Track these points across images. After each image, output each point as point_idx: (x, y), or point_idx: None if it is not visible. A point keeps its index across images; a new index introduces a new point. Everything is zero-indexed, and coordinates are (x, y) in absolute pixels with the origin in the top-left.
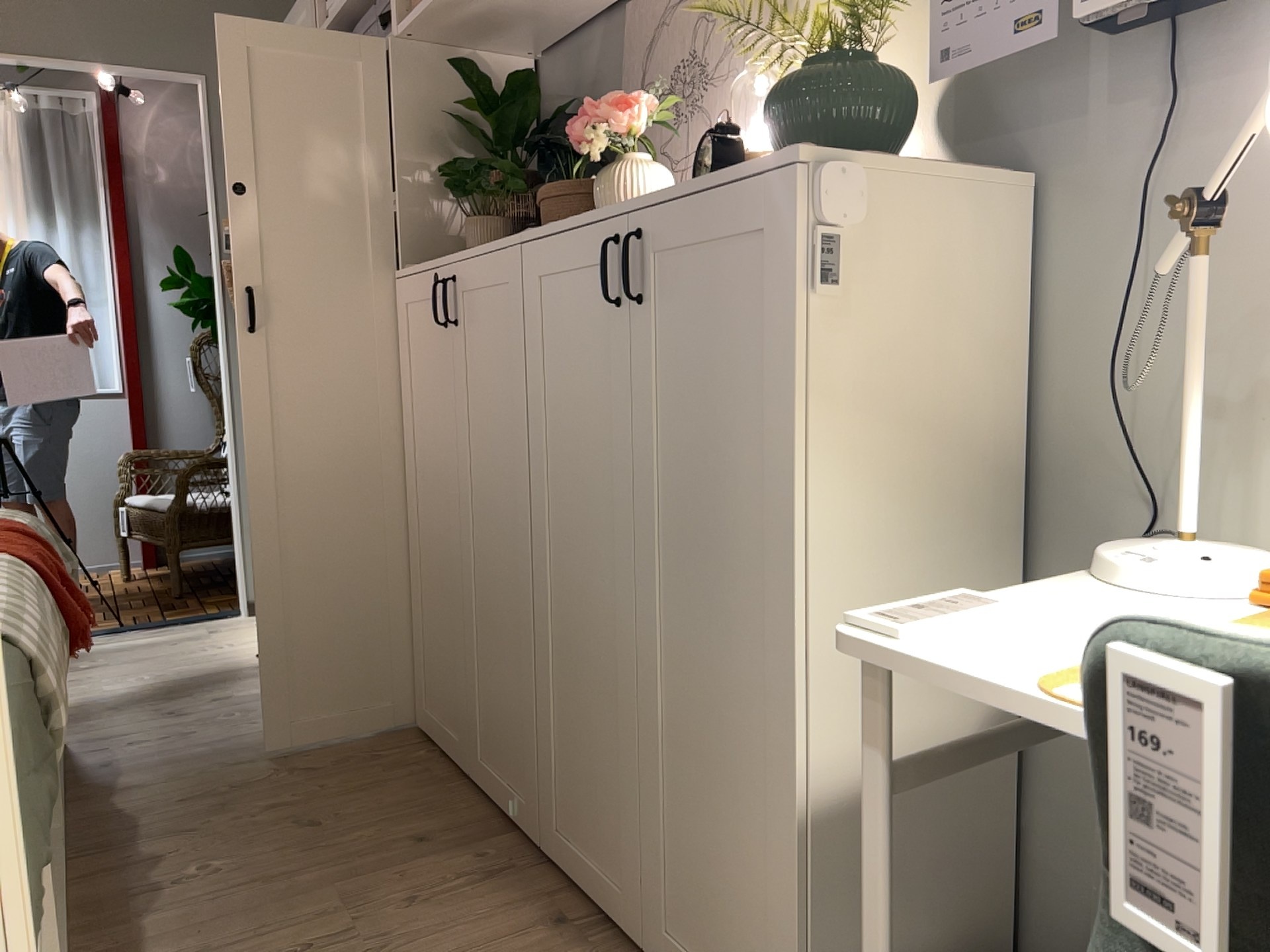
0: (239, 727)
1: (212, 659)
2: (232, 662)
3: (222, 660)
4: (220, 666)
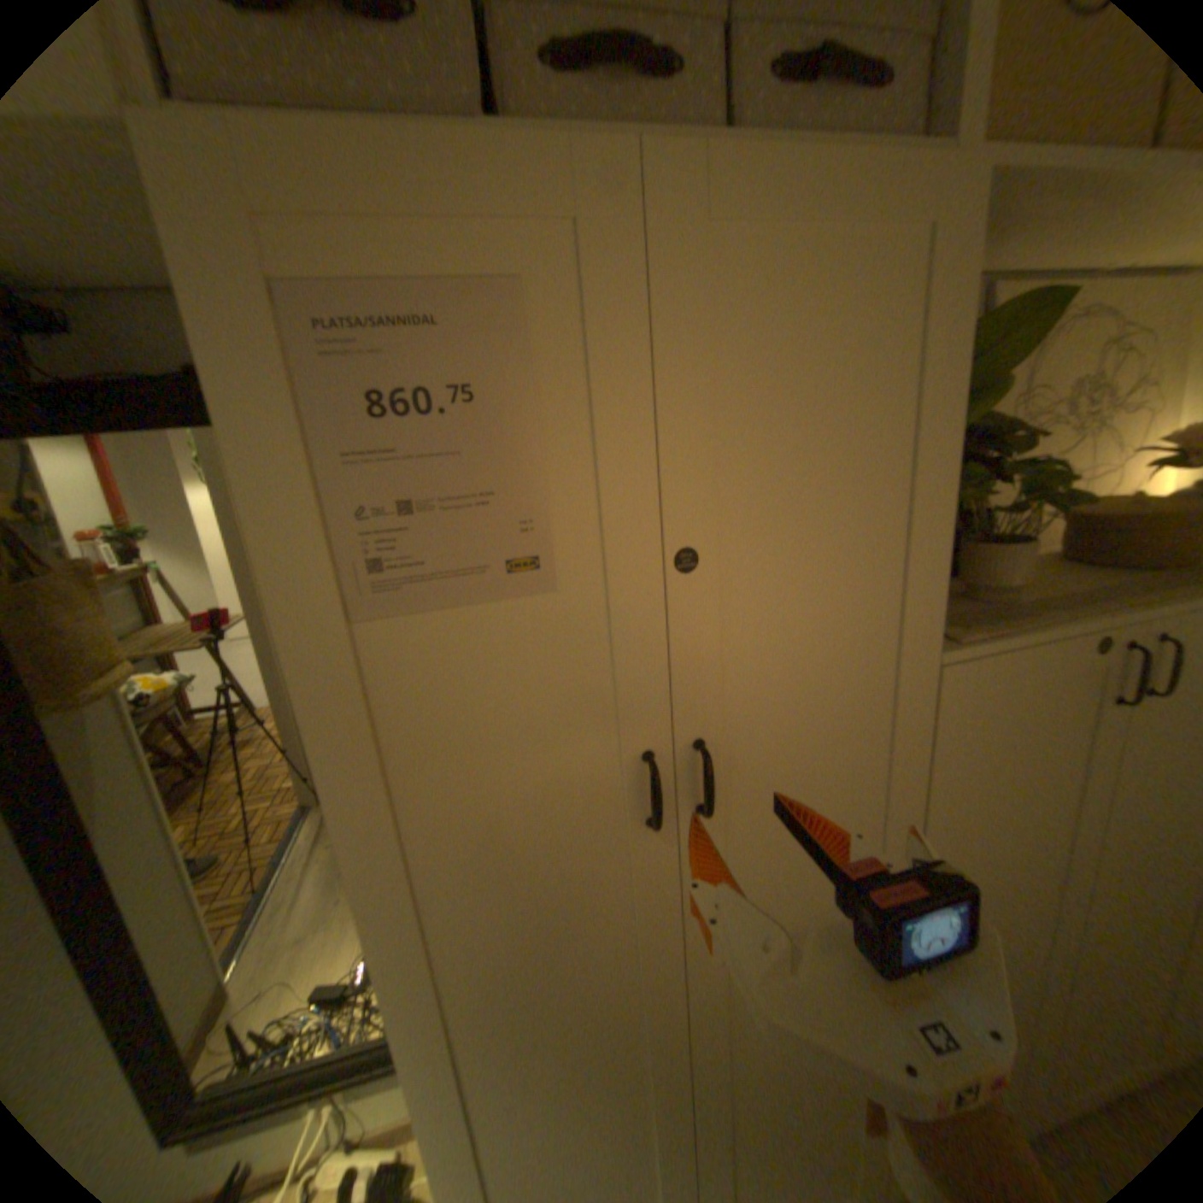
0: None
1: None
2: None
3: None
4: None
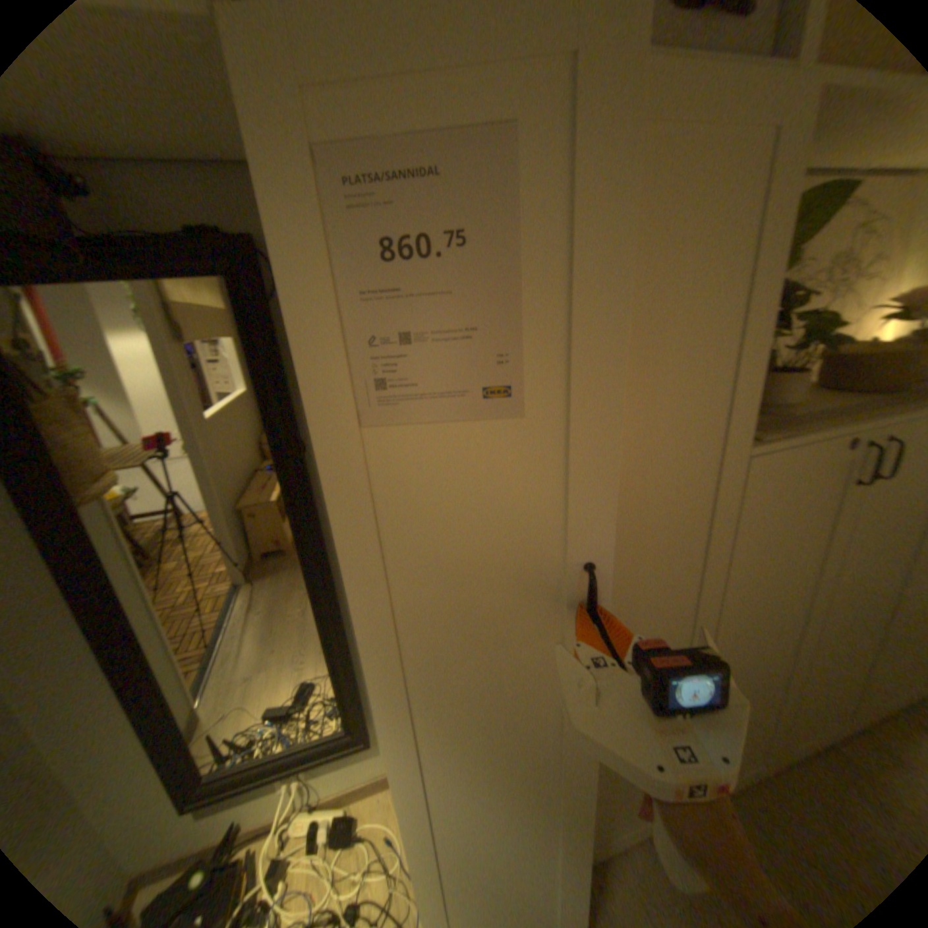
0: None
1: None
2: None
3: None
4: None
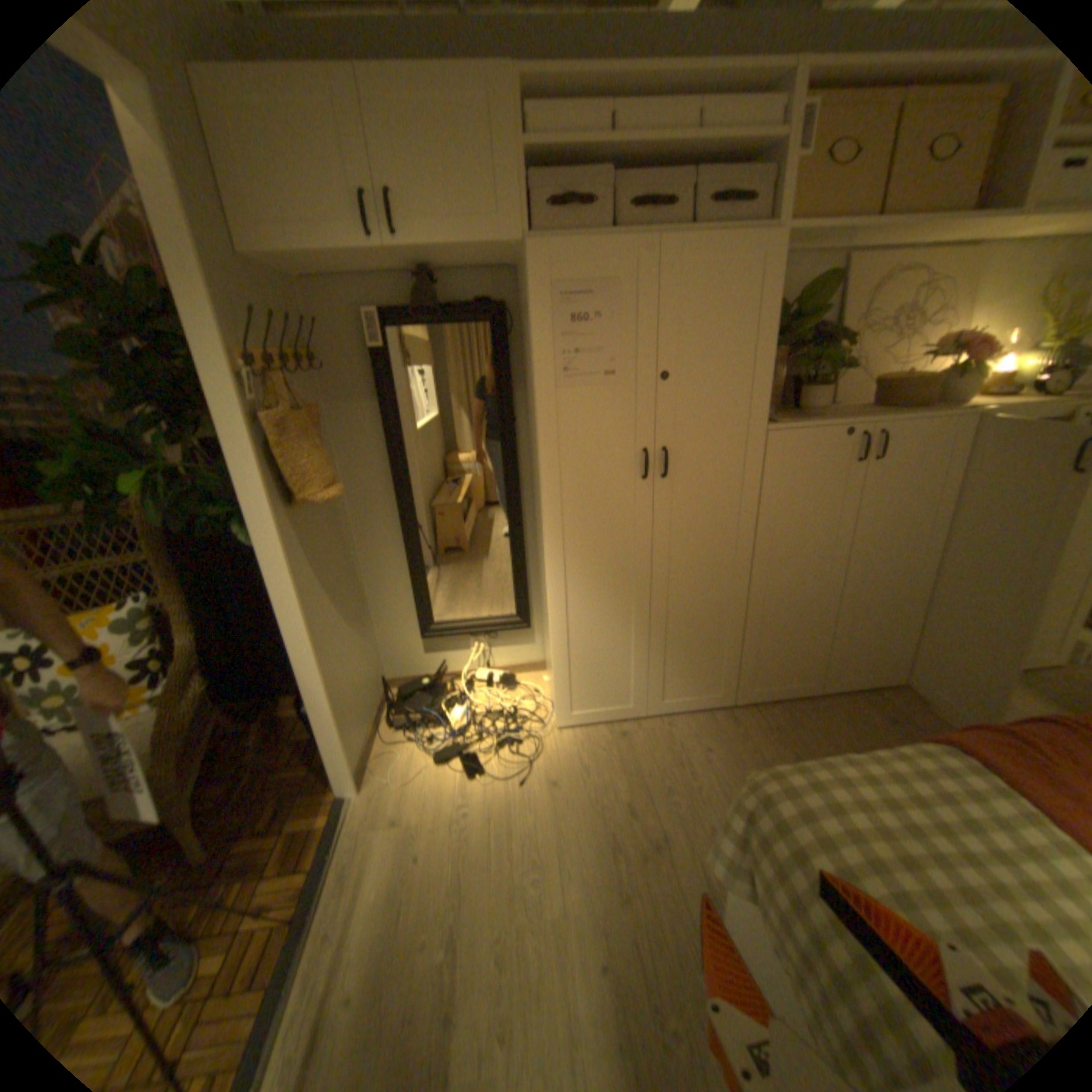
0: (703, 799)
1: (502, 823)
2: (525, 806)
3: (514, 814)
4: (534, 815)
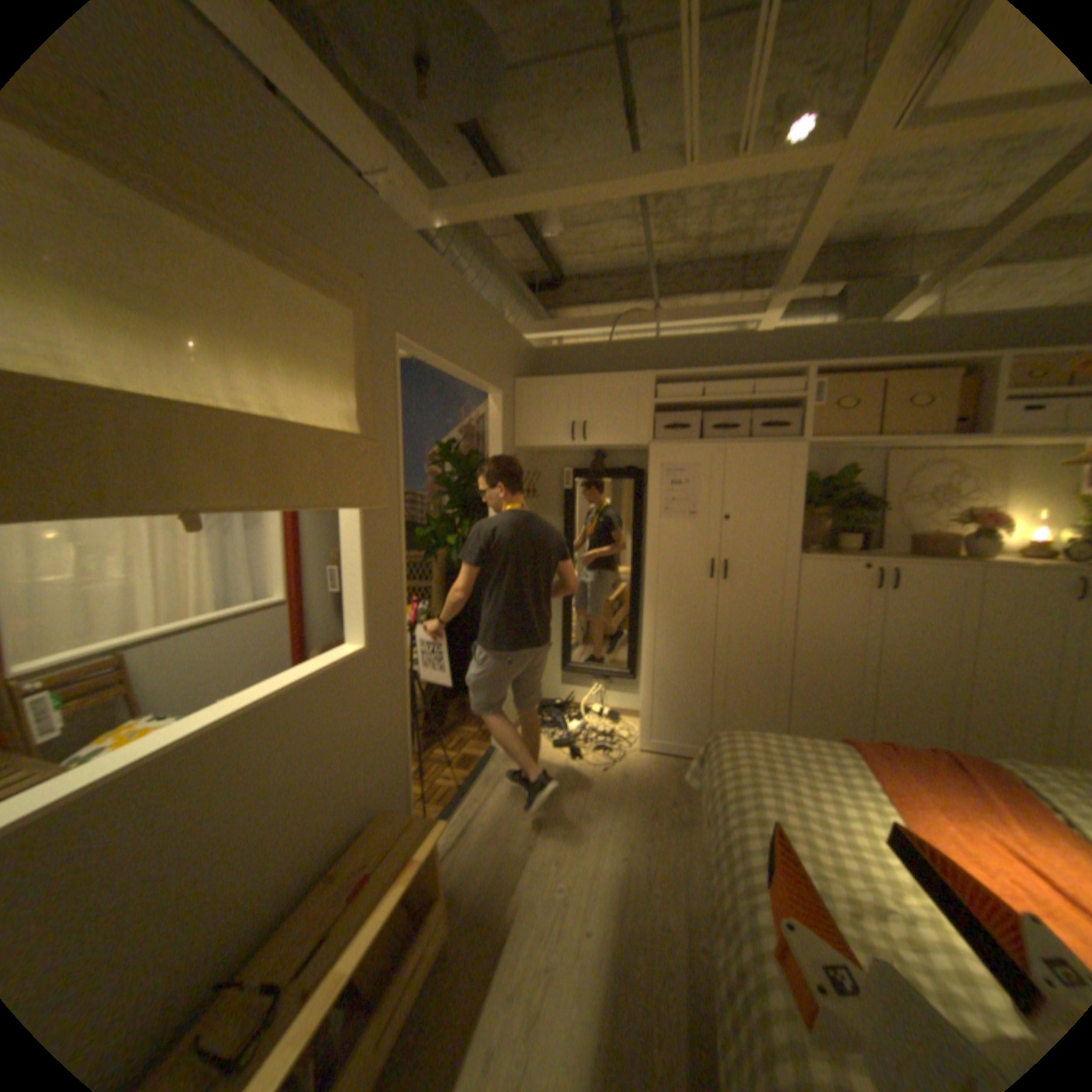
0: None
1: (585, 786)
2: (602, 783)
3: (594, 784)
4: (606, 788)
